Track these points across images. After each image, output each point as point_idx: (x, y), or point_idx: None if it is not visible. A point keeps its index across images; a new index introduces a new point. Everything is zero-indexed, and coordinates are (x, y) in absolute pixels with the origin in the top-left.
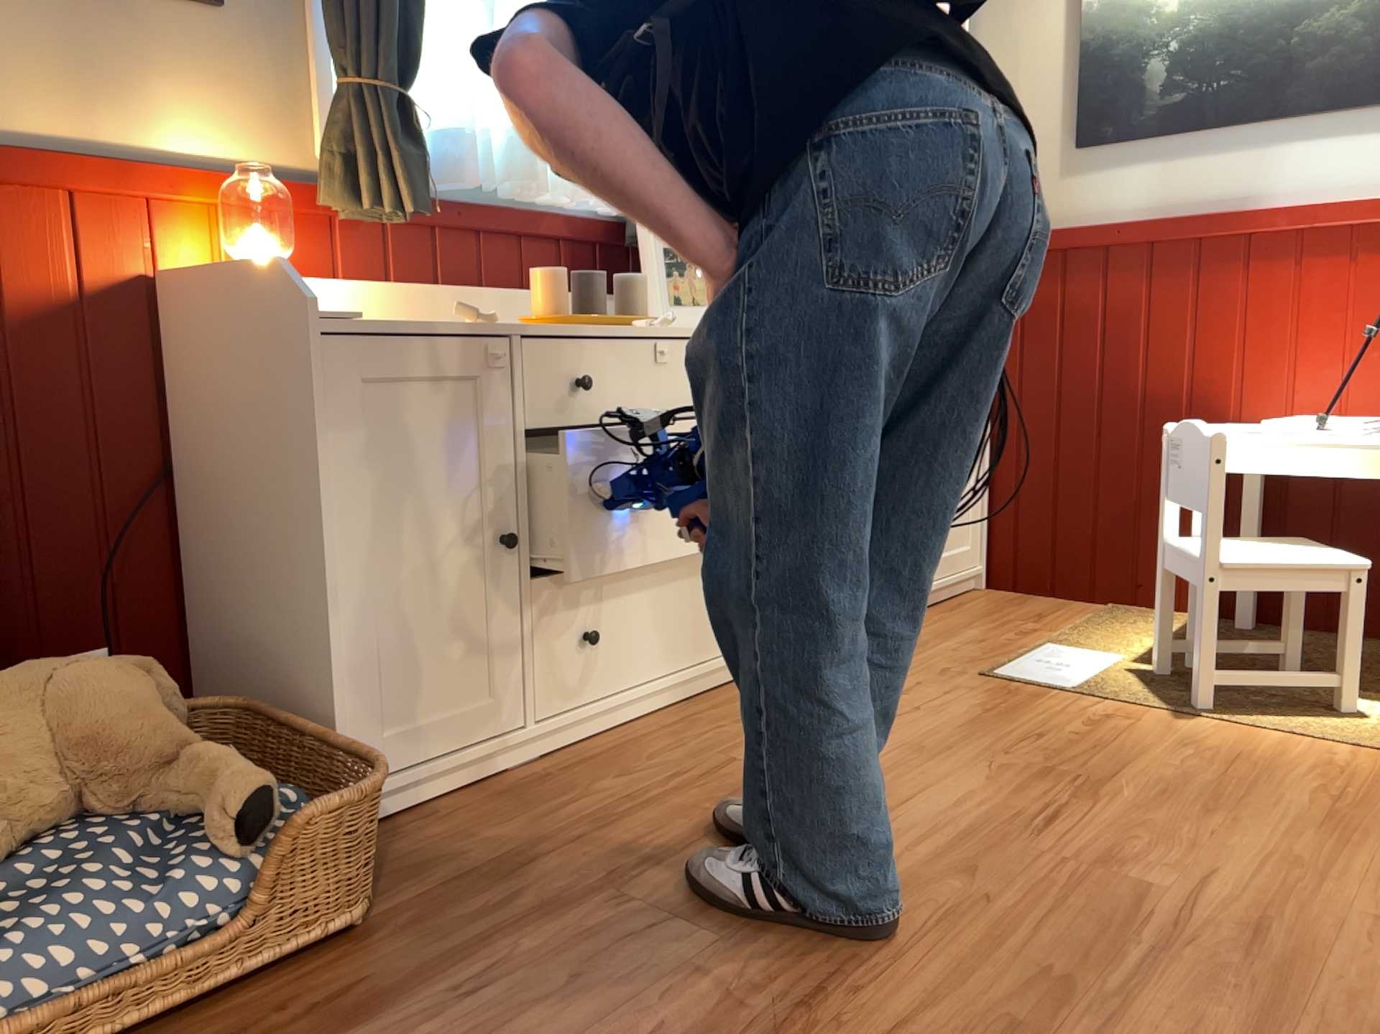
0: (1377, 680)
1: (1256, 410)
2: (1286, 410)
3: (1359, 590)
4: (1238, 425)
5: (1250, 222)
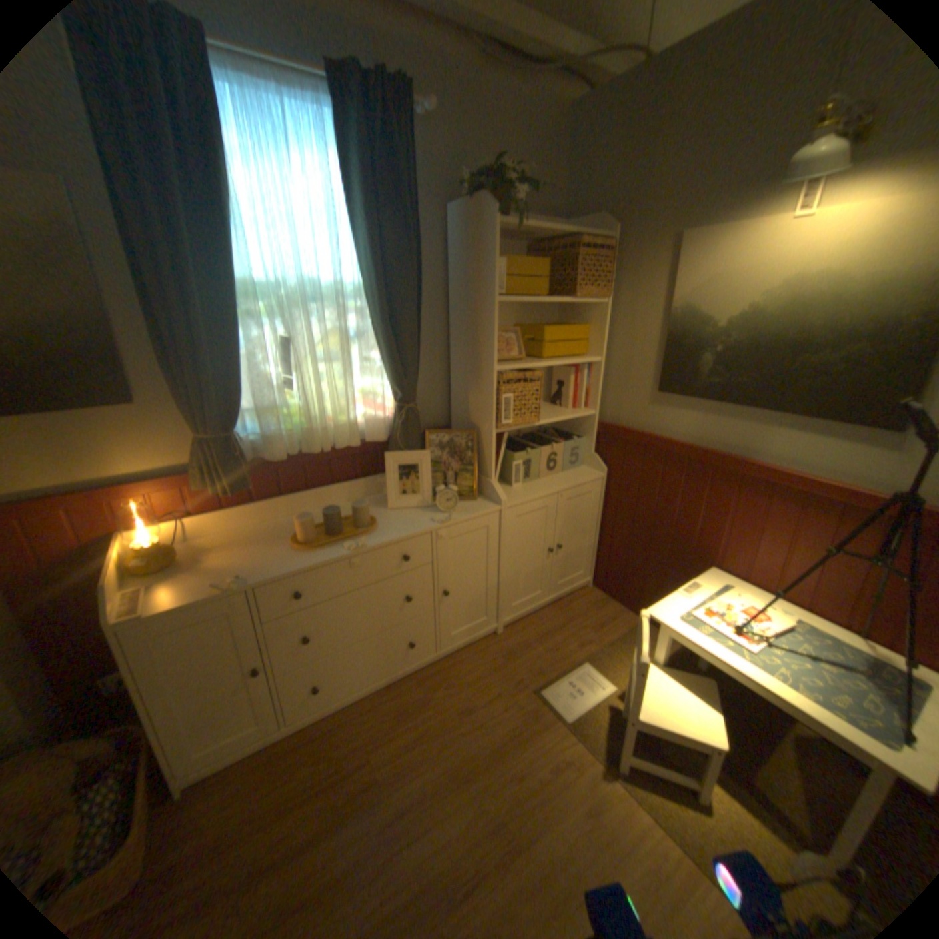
0: (745, 766)
1: (732, 568)
2: (748, 575)
3: (721, 761)
4: (719, 573)
5: (747, 469)
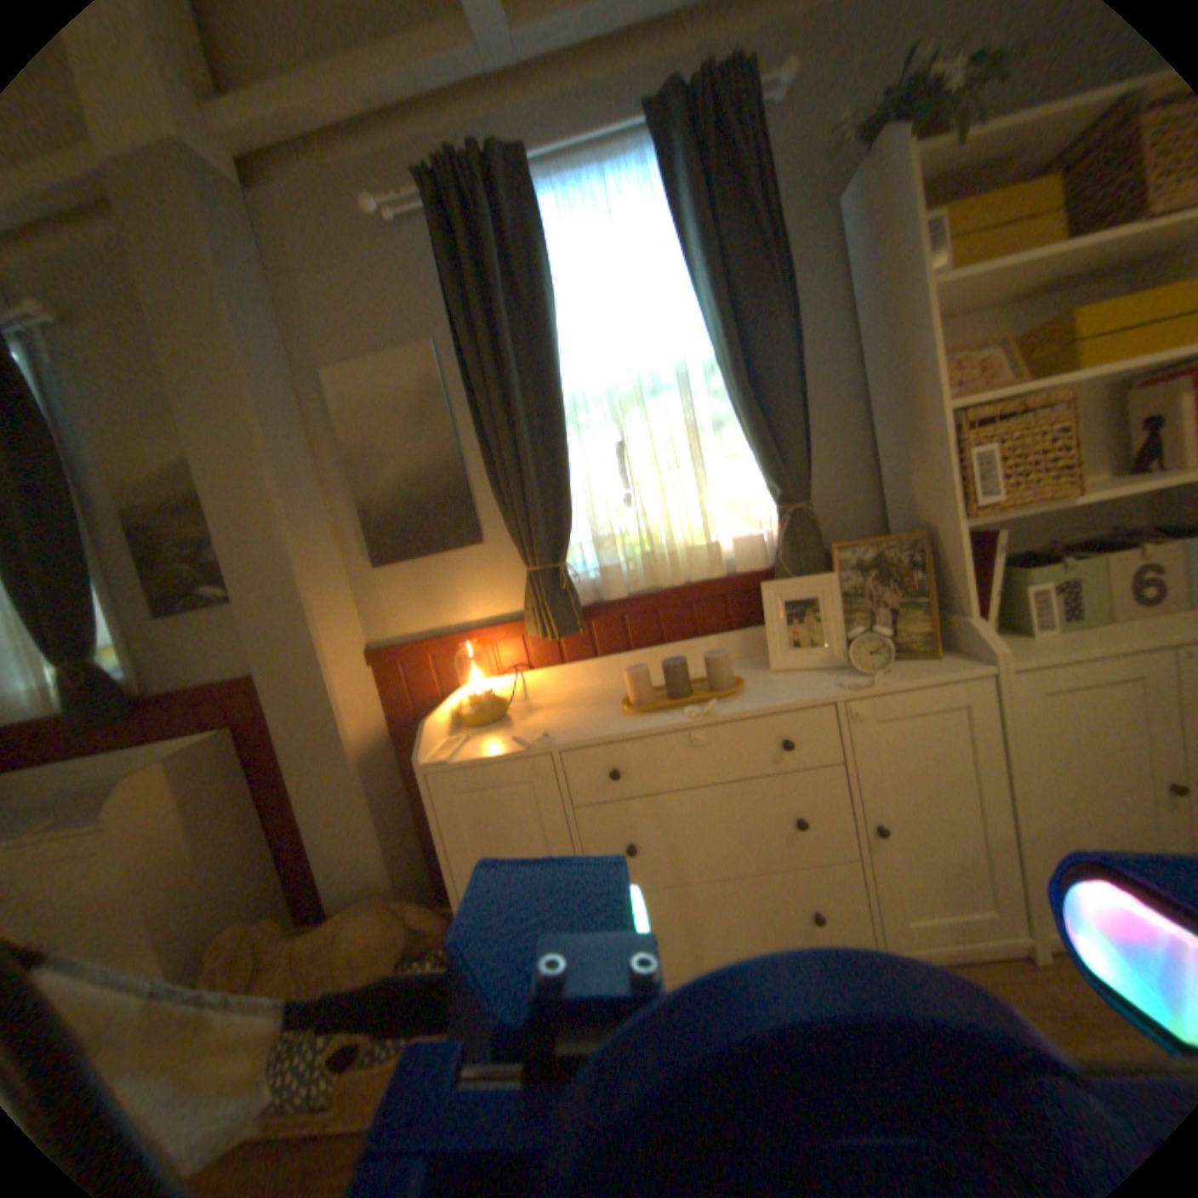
0: None
1: None
2: None
3: None
4: None
5: None
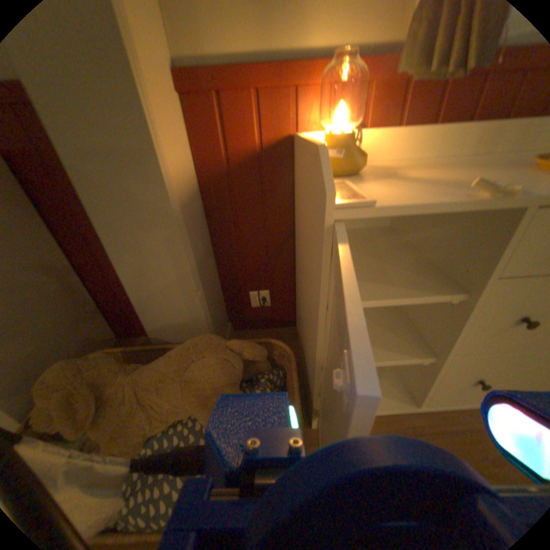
0: None
1: None
2: None
3: None
4: None
5: None
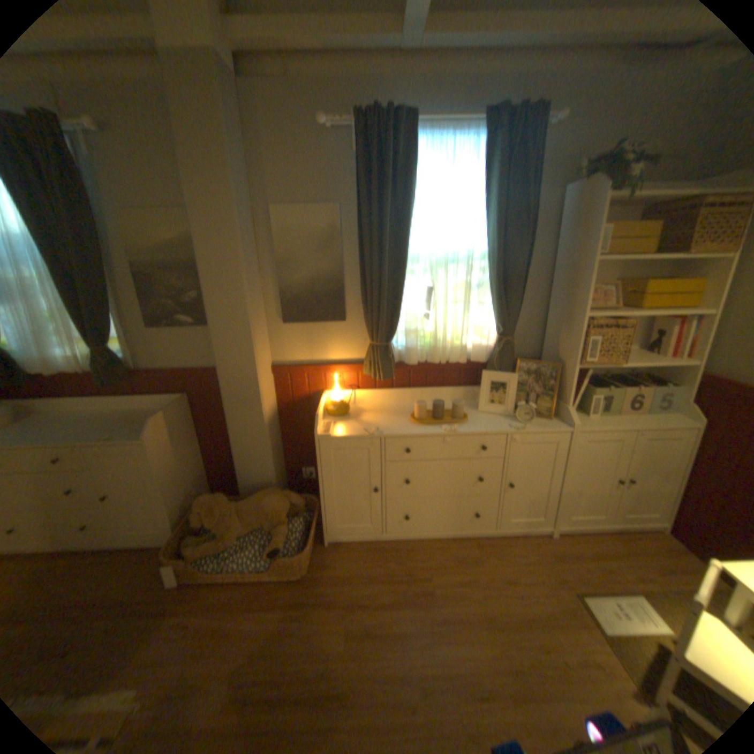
0: None
1: None
2: None
3: None
4: None
5: None
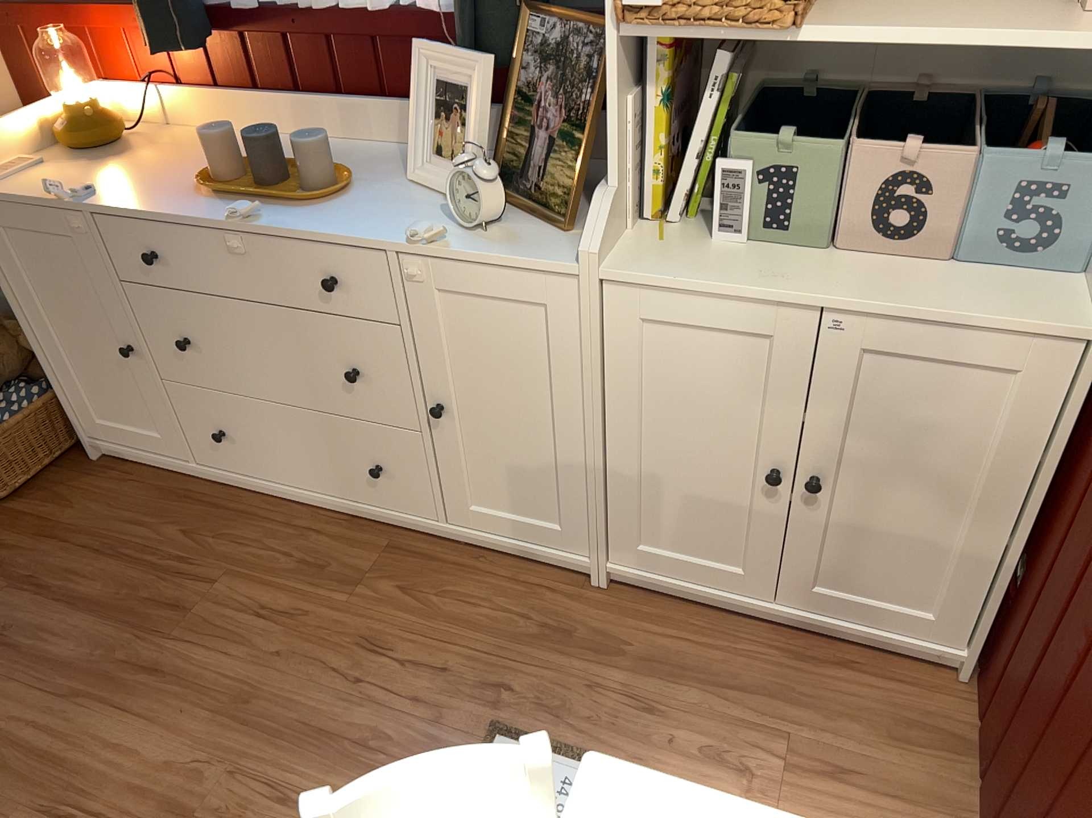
0: None
1: None
2: None
3: None
4: None
5: None
